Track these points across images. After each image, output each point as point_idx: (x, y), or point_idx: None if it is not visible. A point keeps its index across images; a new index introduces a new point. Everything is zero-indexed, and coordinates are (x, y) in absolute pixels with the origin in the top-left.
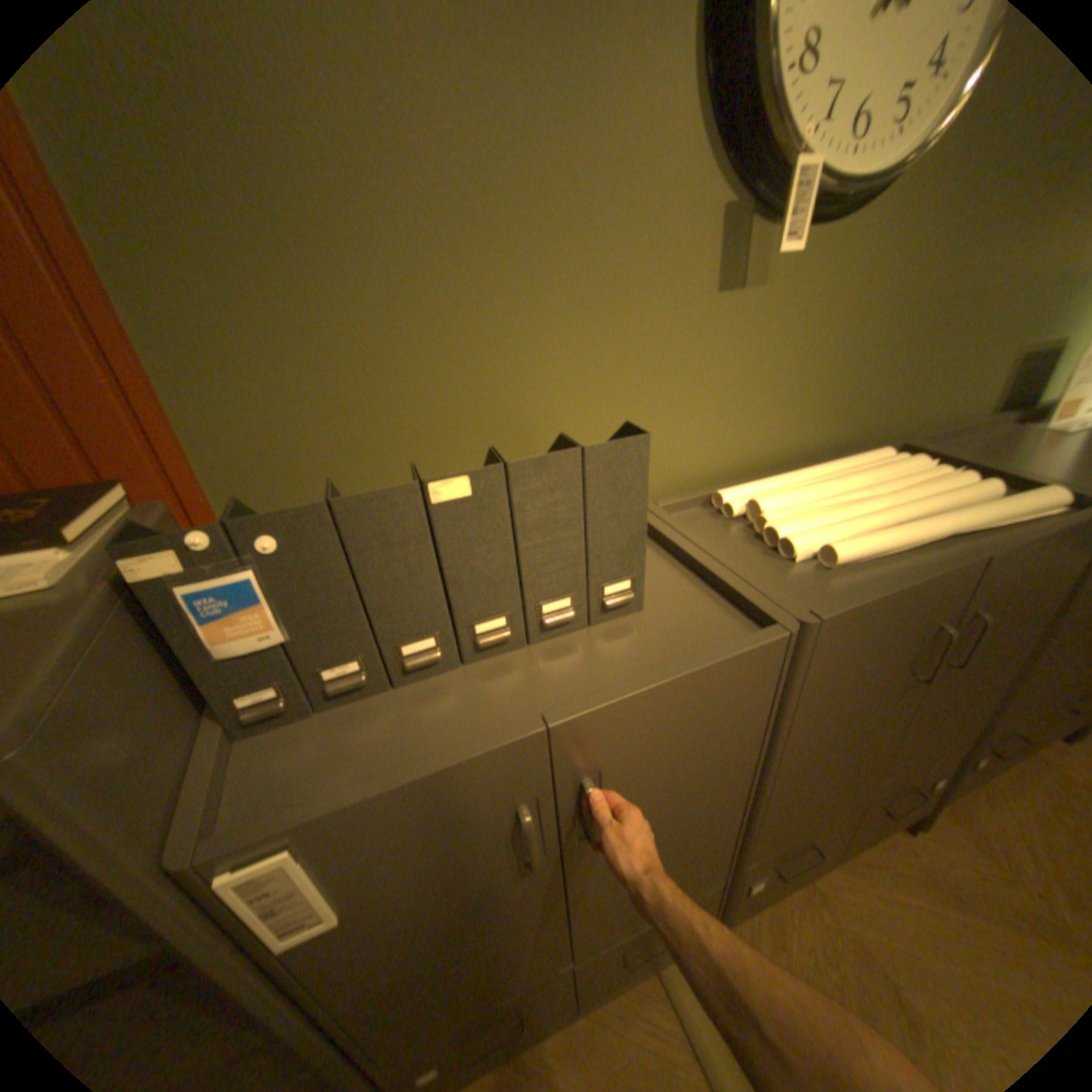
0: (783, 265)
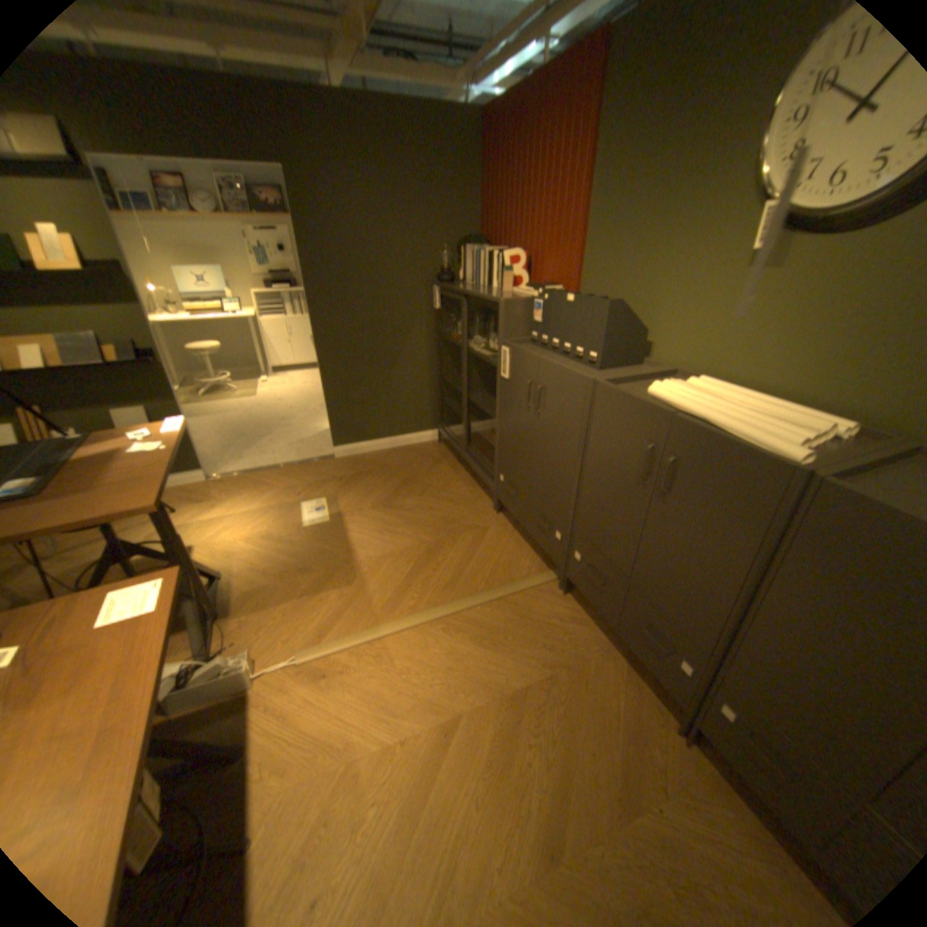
0: (796, 257)
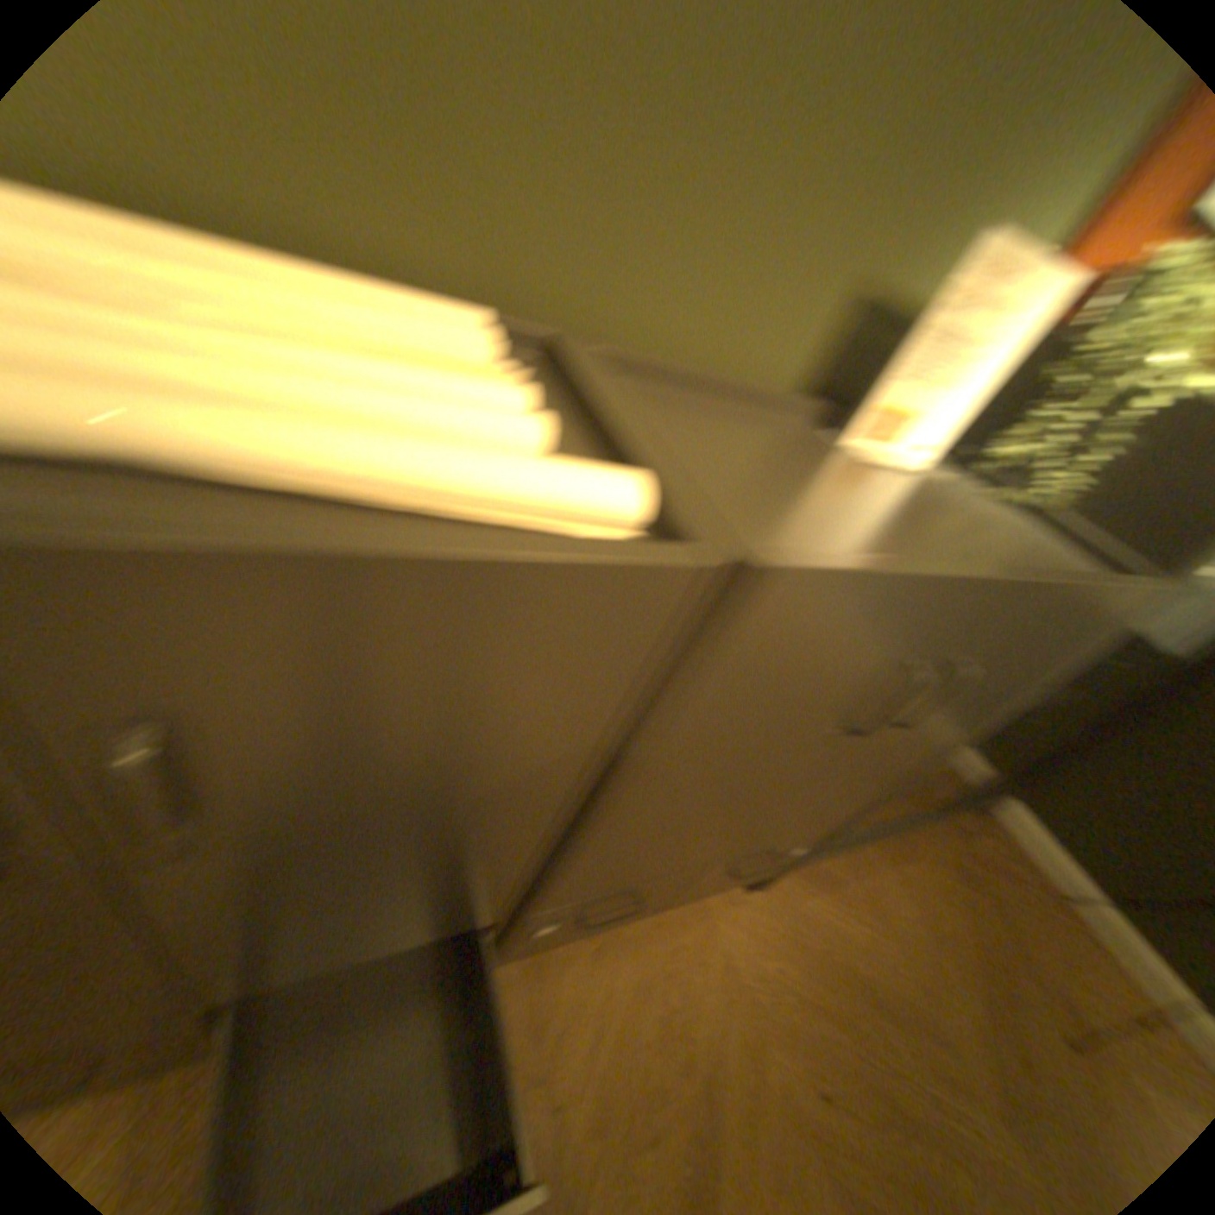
0: None
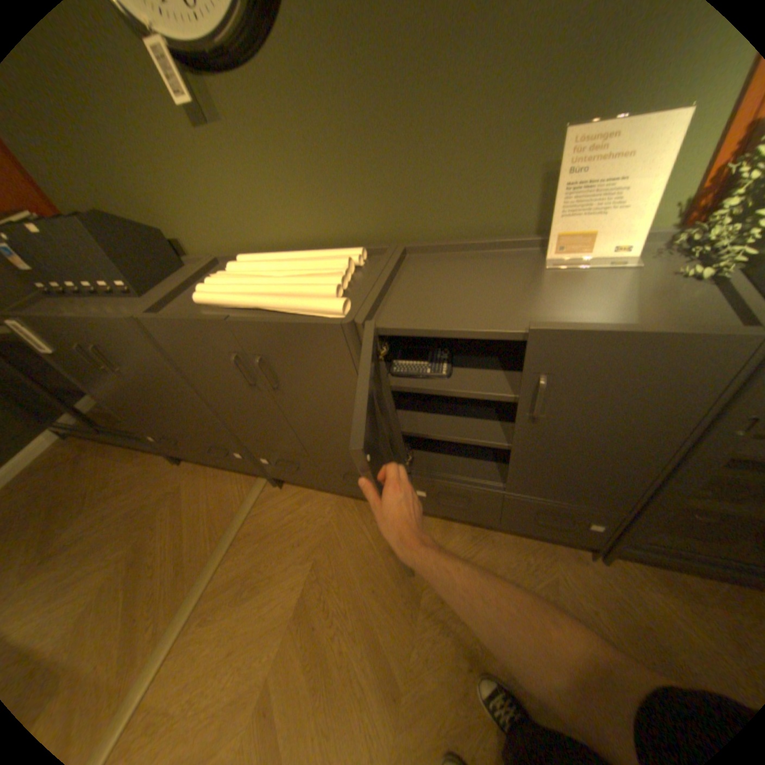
0: (223, 105)
